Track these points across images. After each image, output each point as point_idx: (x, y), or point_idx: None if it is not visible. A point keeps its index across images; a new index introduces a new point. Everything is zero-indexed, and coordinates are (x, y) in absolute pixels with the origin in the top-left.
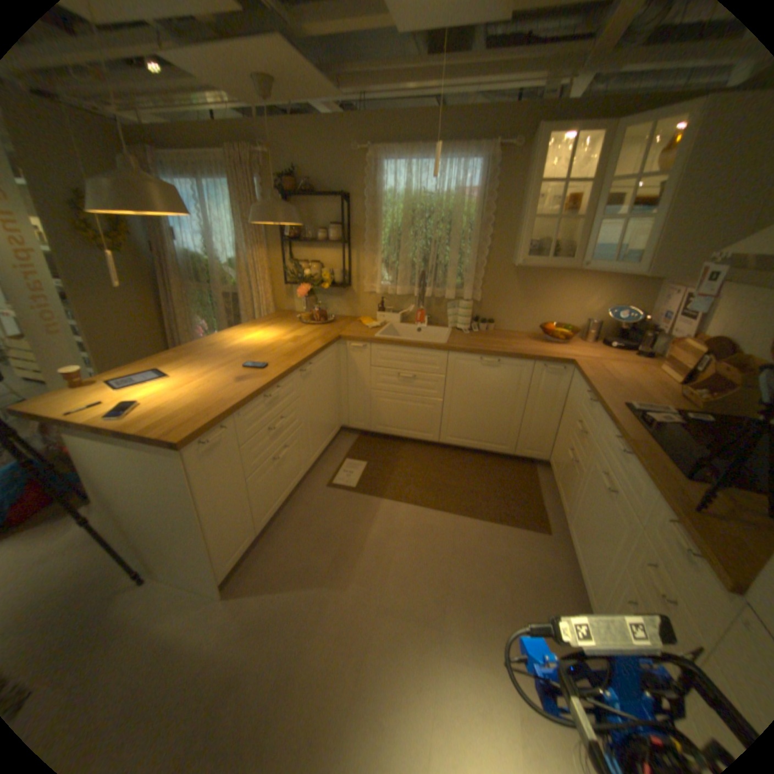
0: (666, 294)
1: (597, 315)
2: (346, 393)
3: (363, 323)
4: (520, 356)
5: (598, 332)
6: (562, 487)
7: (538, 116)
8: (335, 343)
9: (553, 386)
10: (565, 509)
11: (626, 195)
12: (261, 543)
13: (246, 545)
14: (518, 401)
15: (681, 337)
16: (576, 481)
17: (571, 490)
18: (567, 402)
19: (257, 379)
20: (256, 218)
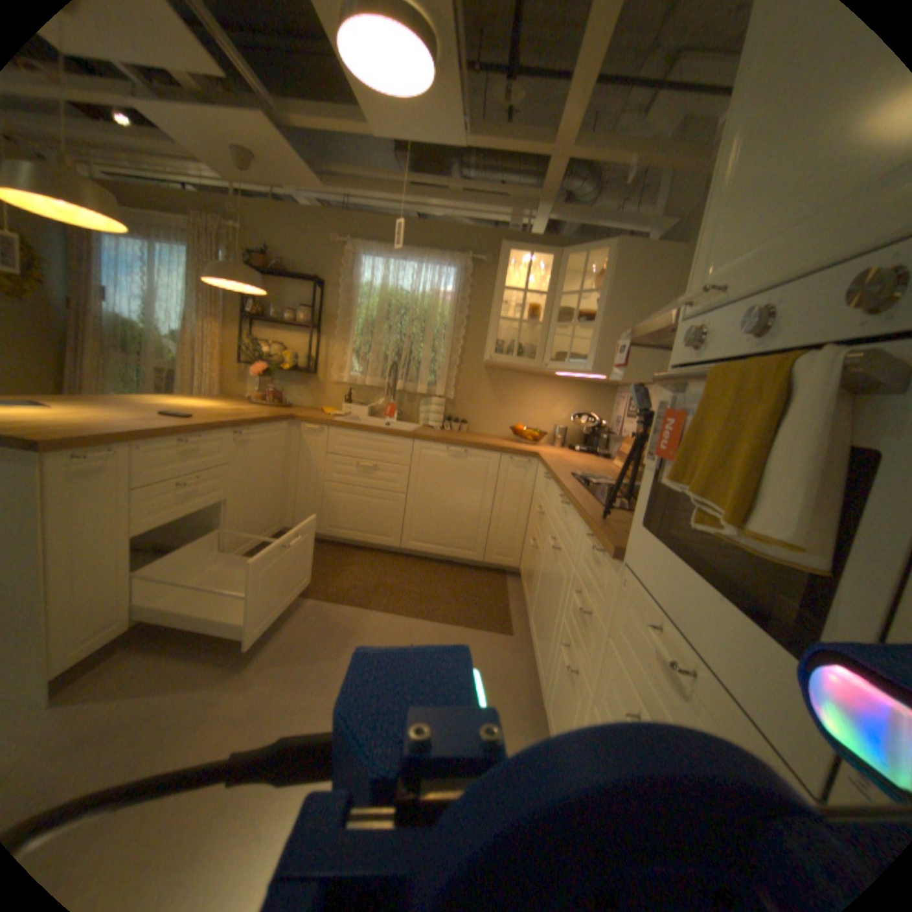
0: (617, 406)
1: (562, 423)
2: (294, 485)
3: (325, 412)
4: (485, 447)
5: (563, 437)
6: (526, 585)
7: (504, 242)
8: (287, 421)
9: (518, 481)
10: (527, 606)
11: (574, 311)
12: (136, 643)
13: (111, 634)
14: (485, 497)
15: (627, 436)
16: (535, 568)
17: (531, 582)
18: (532, 499)
19: (175, 422)
20: (213, 274)
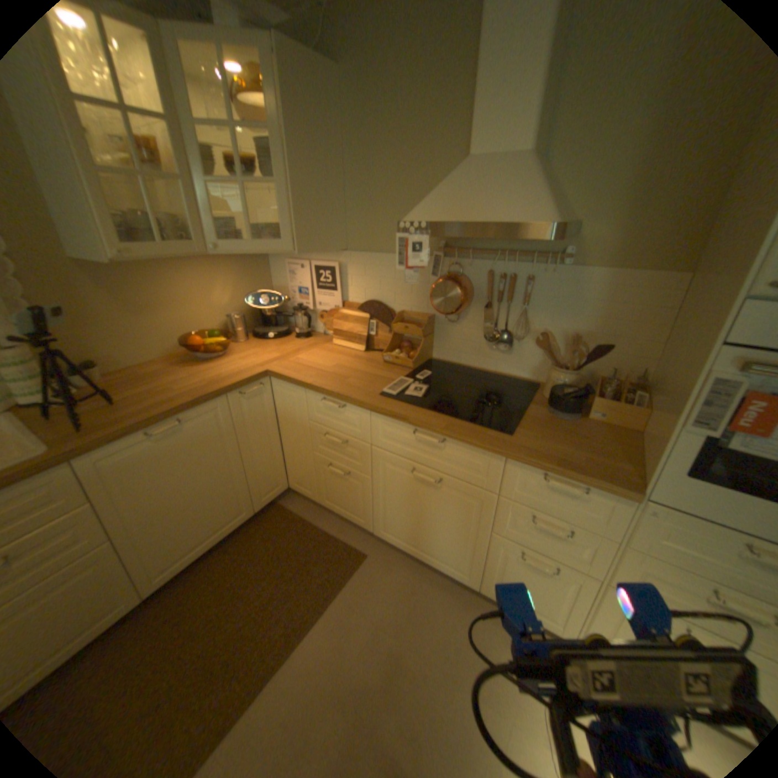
0: (278, 270)
1: (227, 308)
2: None
3: None
4: (205, 398)
5: (244, 326)
6: (334, 503)
7: None
8: None
9: (257, 411)
10: (355, 521)
11: (210, 149)
12: None
13: None
14: (229, 453)
15: (328, 309)
16: (358, 490)
17: (354, 501)
18: (279, 419)
19: None
20: None
